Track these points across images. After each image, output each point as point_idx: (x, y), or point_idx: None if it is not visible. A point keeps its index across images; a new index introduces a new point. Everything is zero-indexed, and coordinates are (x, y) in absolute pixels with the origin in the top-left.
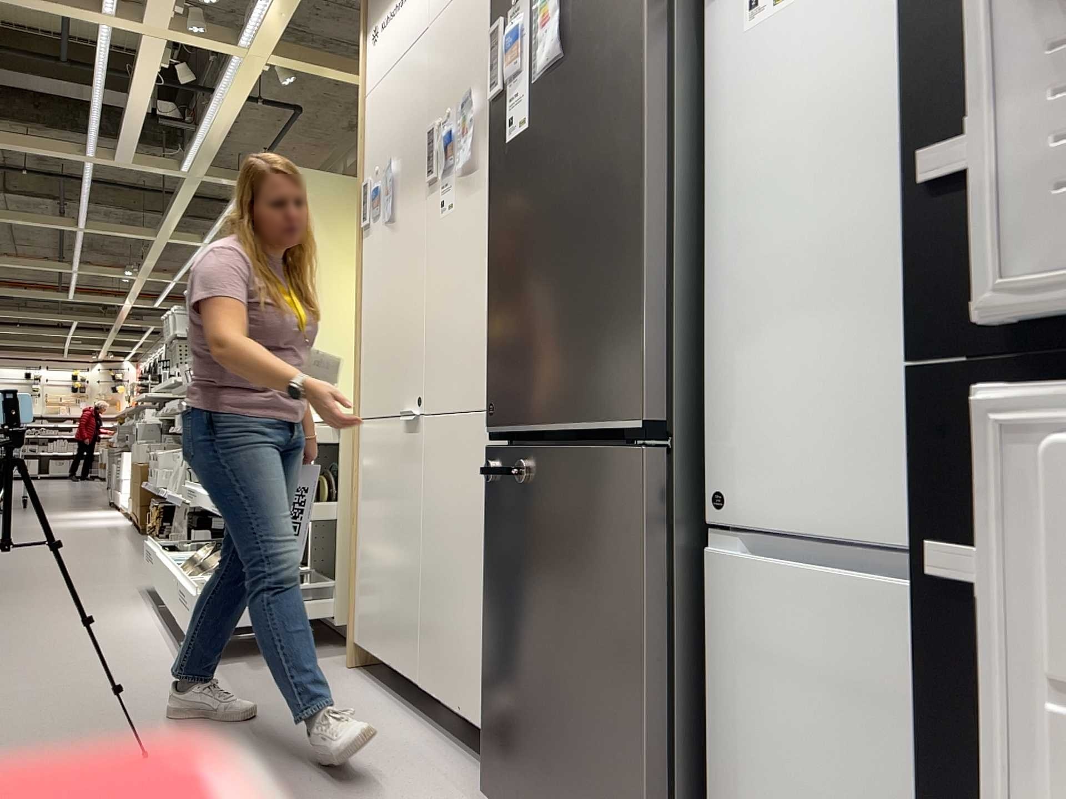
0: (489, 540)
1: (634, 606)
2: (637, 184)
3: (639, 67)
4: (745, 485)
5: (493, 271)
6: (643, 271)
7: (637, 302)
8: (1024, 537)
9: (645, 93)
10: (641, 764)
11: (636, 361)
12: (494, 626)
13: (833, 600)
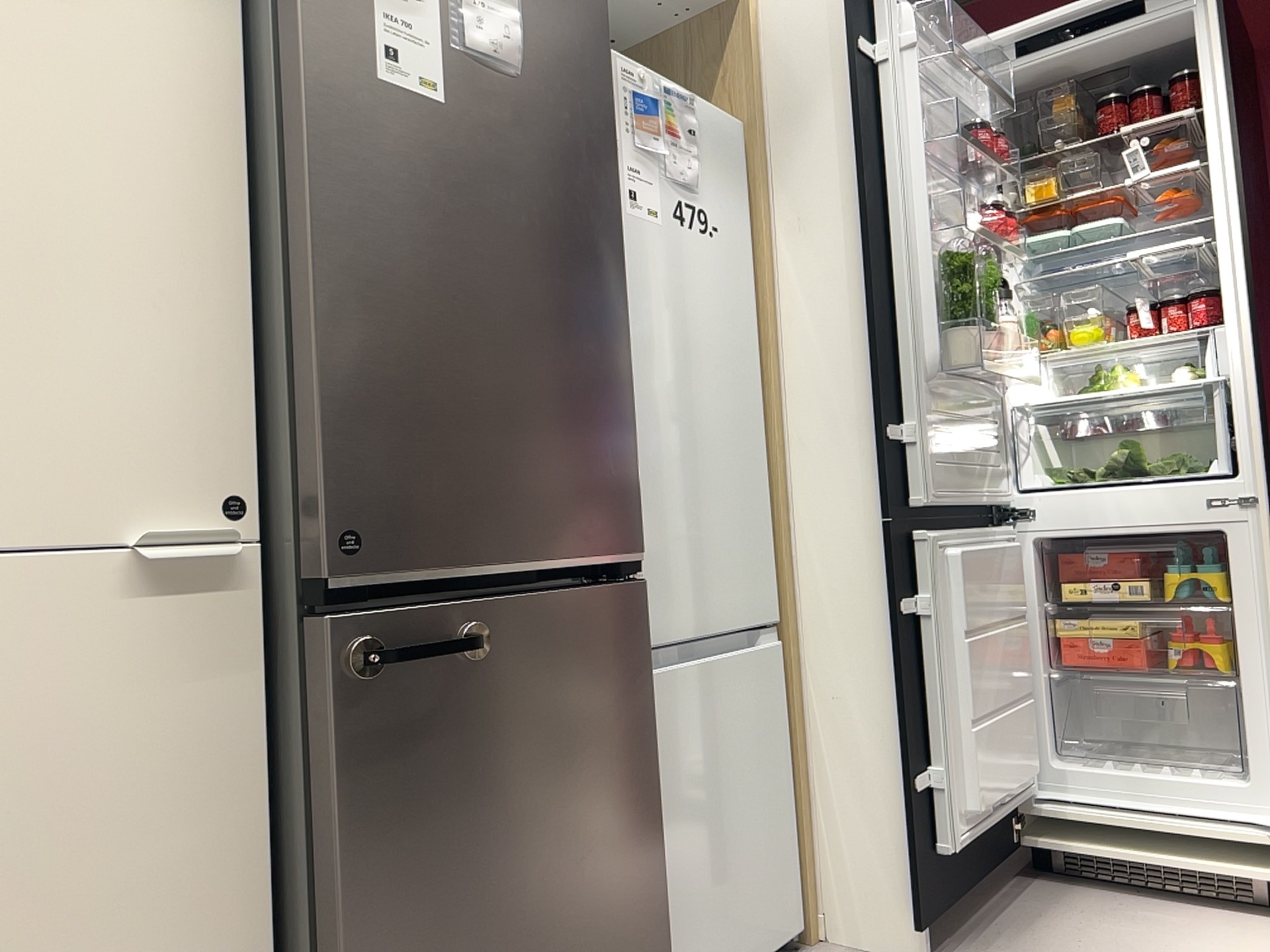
0: (354, 790)
1: (644, 744)
2: (619, 304)
3: (612, 186)
4: (646, 606)
5: (331, 278)
6: (630, 397)
7: (626, 426)
8: (936, 581)
9: (620, 218)
10: (652, 907)
11: (629, 488)
12: (382, 947)
13: (705, 676)
